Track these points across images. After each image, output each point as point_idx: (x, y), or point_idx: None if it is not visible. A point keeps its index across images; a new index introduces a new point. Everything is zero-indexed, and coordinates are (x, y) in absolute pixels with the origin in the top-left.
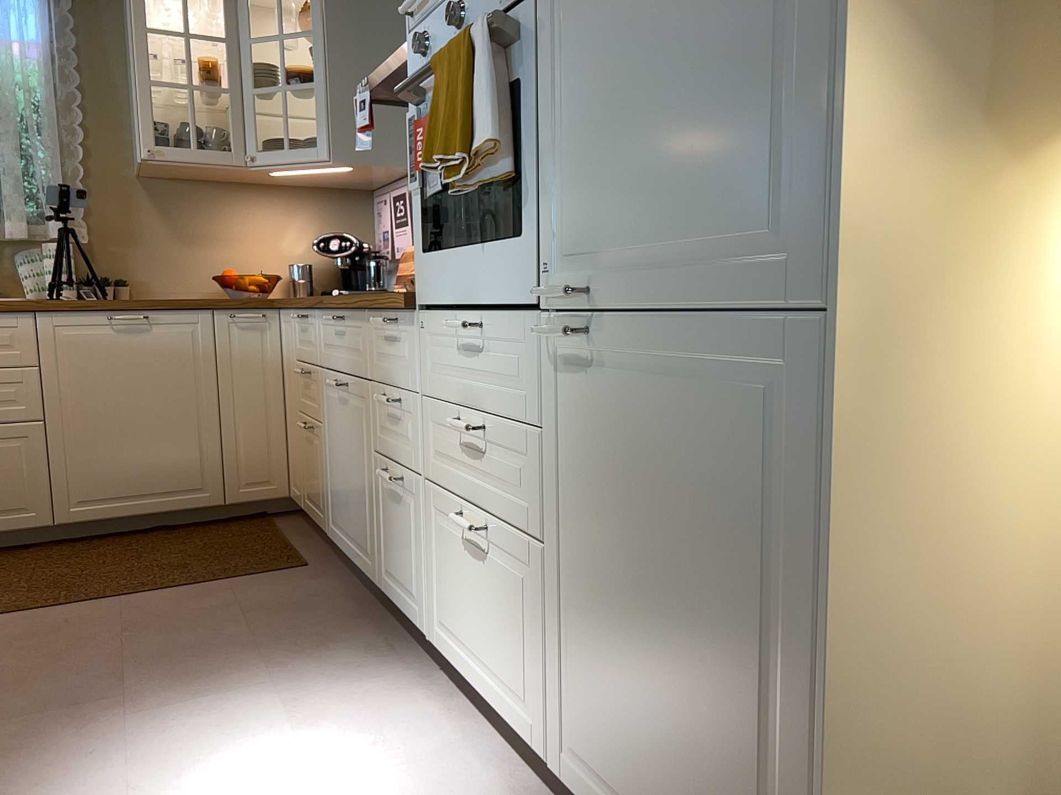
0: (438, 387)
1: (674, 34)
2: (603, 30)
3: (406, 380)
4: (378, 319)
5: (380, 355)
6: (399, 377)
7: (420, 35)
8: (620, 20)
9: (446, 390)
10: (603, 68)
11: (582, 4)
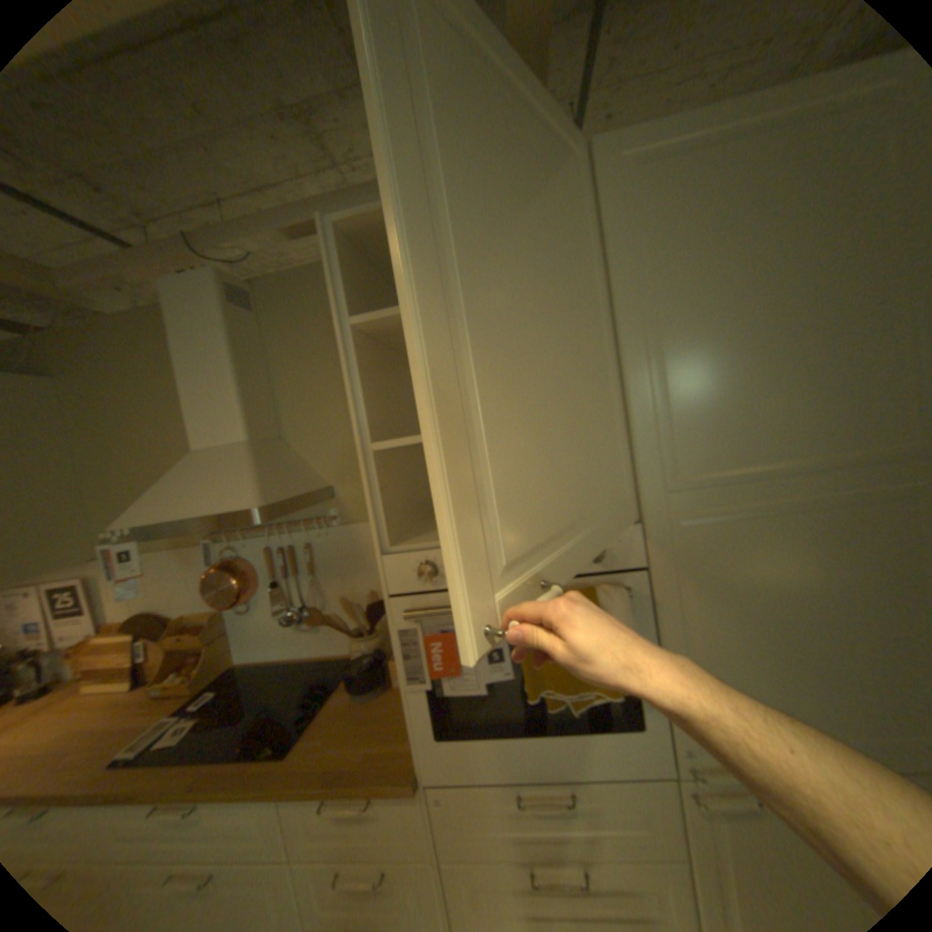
0: (474, 852)
1: (826, 627)
2: (741, 611)
3: (395, 853)
4: (309, 804)
5: (317, 836)
6: (376, 854)
7: (427, 568)
8: (762, 609)
9: (495, 852)
10: (744, 634)
11: (712, 591)
